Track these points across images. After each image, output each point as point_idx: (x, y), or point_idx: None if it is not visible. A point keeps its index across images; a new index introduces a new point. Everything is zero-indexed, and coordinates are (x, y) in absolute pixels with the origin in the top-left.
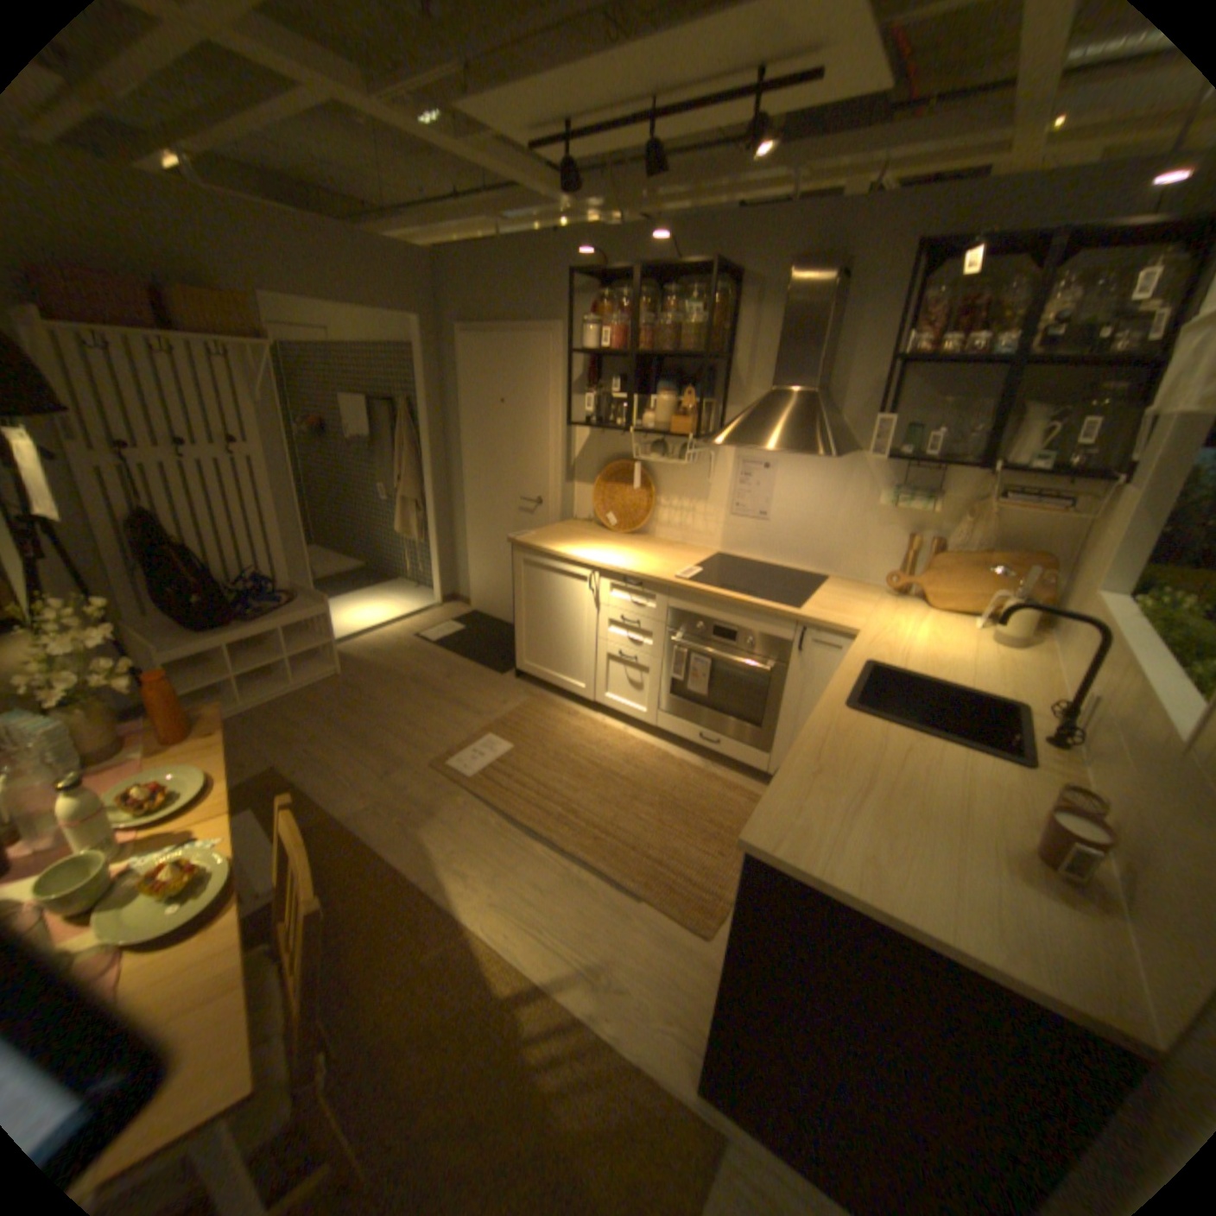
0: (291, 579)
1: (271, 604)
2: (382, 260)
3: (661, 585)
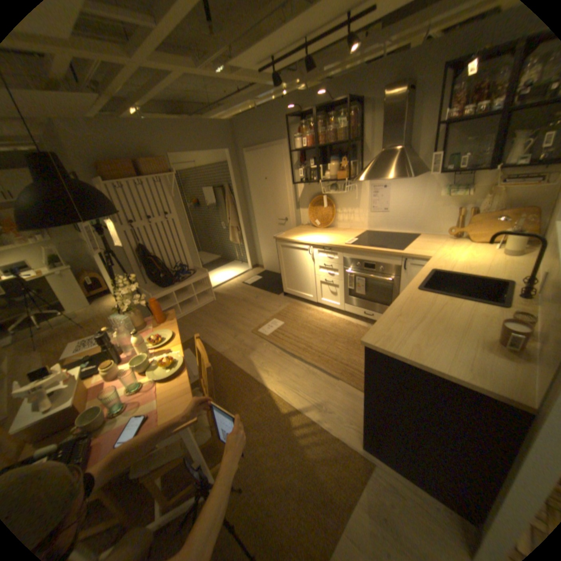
0: (193, 265)
1: (187, 275)
2: (211, 128)
3: (339, 248)
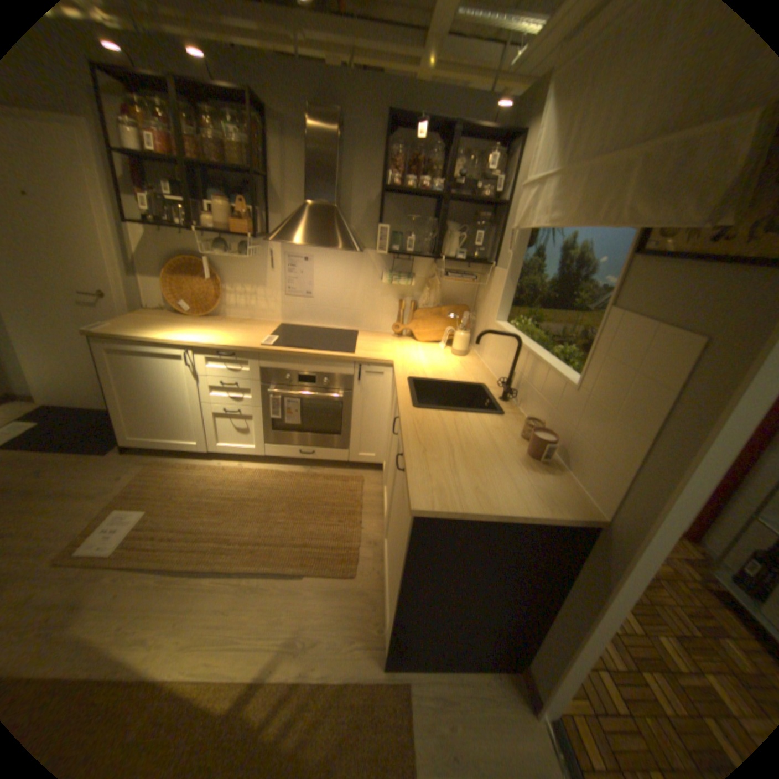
0: None
1: None
2: None
3: (253, 352)
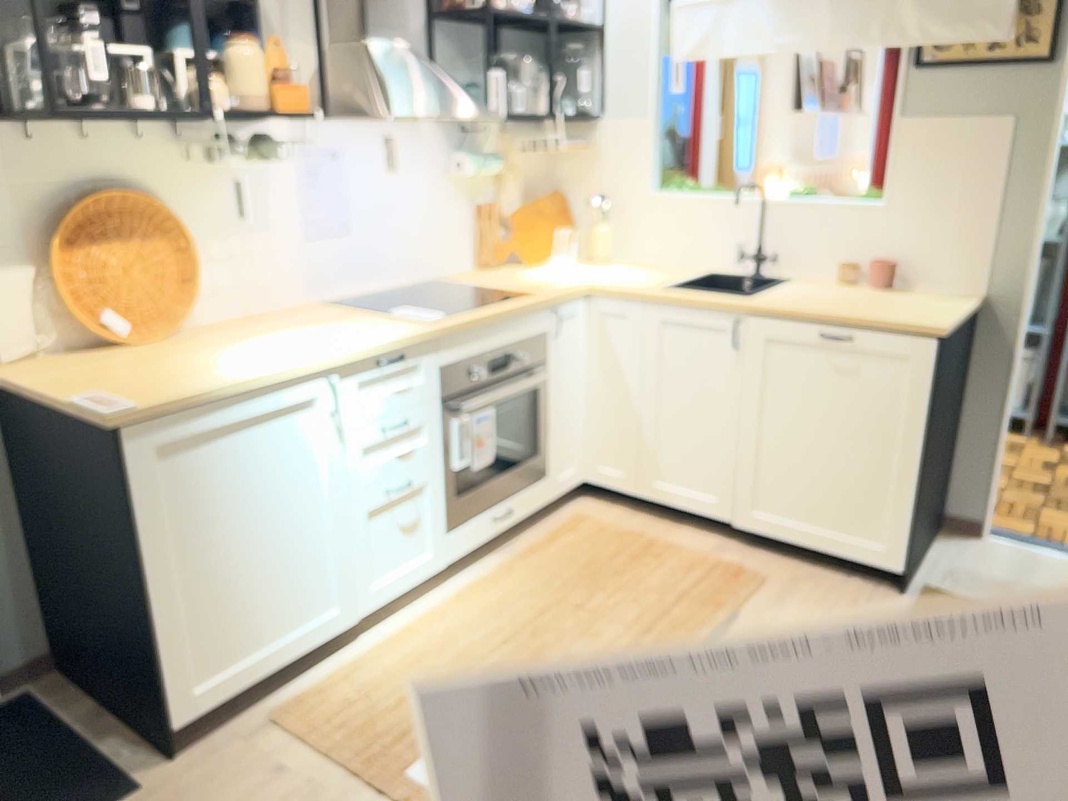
0: None
1: None
2: None
3: (430, 338)
